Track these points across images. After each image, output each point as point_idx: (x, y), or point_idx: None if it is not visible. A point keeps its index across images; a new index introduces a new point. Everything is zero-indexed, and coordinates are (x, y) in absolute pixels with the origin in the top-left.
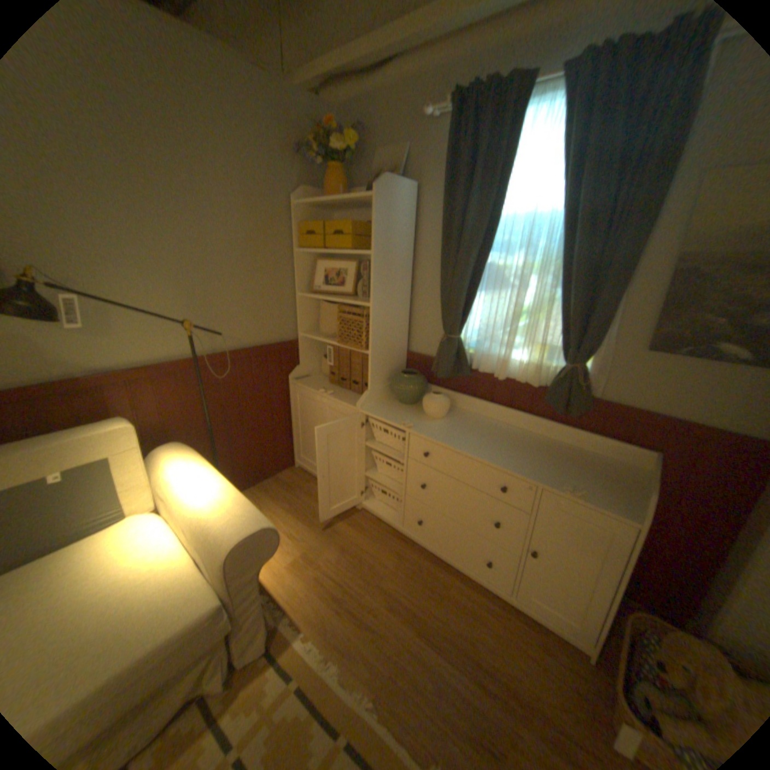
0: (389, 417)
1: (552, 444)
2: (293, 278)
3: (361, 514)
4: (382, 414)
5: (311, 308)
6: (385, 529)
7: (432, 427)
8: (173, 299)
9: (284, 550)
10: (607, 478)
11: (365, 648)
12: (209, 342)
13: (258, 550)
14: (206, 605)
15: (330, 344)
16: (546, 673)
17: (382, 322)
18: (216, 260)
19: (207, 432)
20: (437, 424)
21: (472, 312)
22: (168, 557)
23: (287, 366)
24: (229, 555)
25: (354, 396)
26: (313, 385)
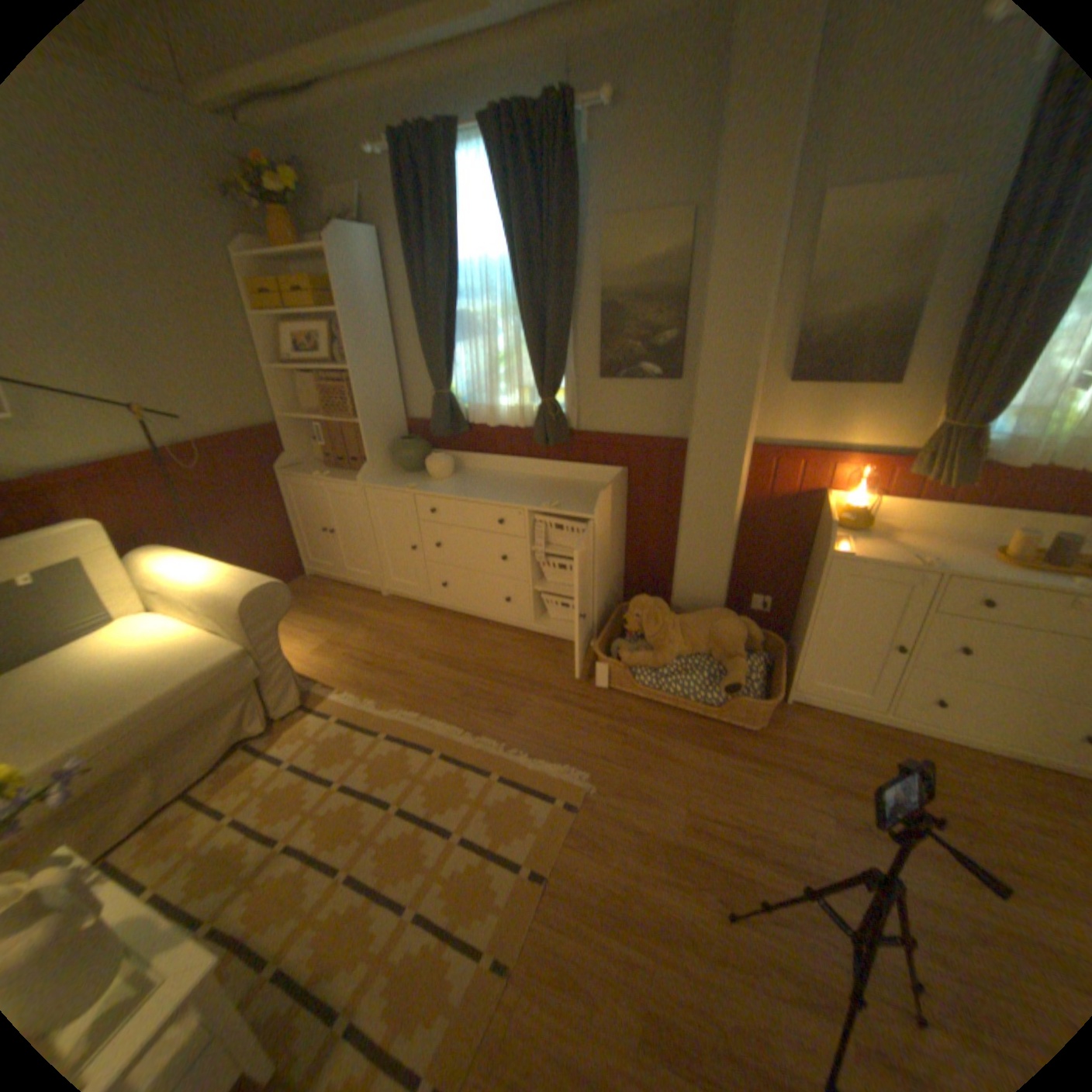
0: (392, 484)
1: (547, 481)
2: (251, 347)
3: (387, 600)
4: (385, 484)
5: (283, 382)
6: (414, 606)
7: (435, 486)
8: (104, 382)
9: (305, 642)
10: (582, 495)
11: (397, 686)
12: (162, 431)
13: (270, 603)
14: (228, 651)
15: (314, 421)
16: (555, 664)
17: (366, 386)
18: (148, 332)
19: (183, 538)
20: (441, 483)
21: (455, 364)
22: (177, 634)
23: (267, 455)
24: (240, 605)
25: (354, 474)
26: (305, 471)
